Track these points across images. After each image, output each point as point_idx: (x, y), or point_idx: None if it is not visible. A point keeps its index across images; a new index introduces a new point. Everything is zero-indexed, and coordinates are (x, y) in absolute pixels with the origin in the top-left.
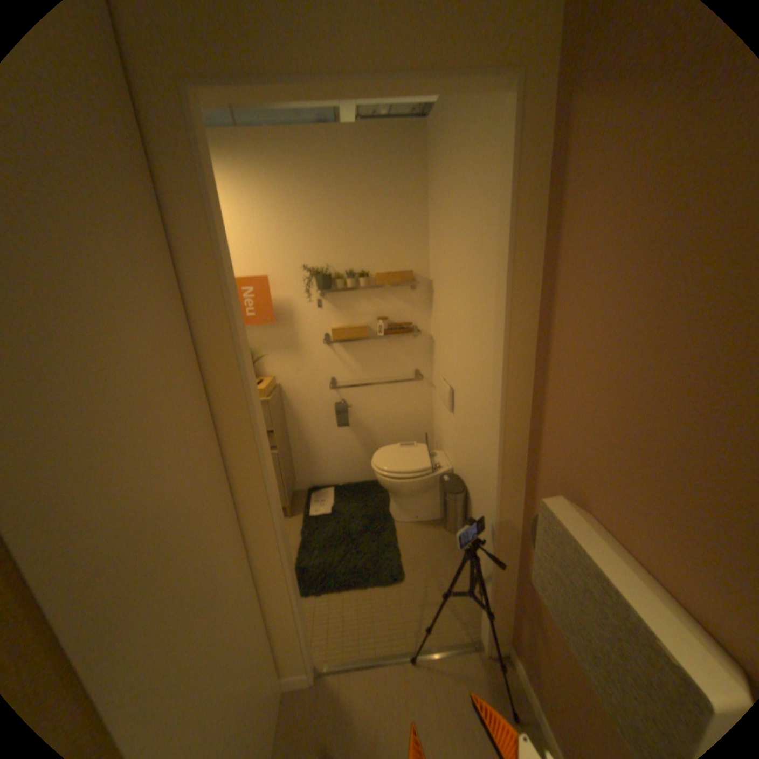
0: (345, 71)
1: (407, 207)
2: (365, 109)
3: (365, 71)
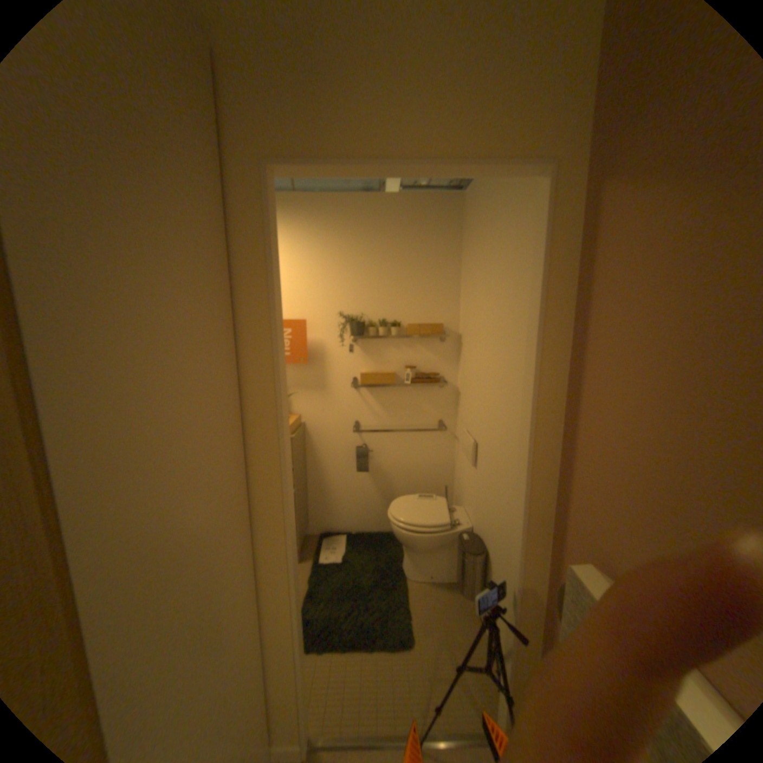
0: (400, 156)
1: (442, 266)
2: (410, 182)
3: (417, 157)
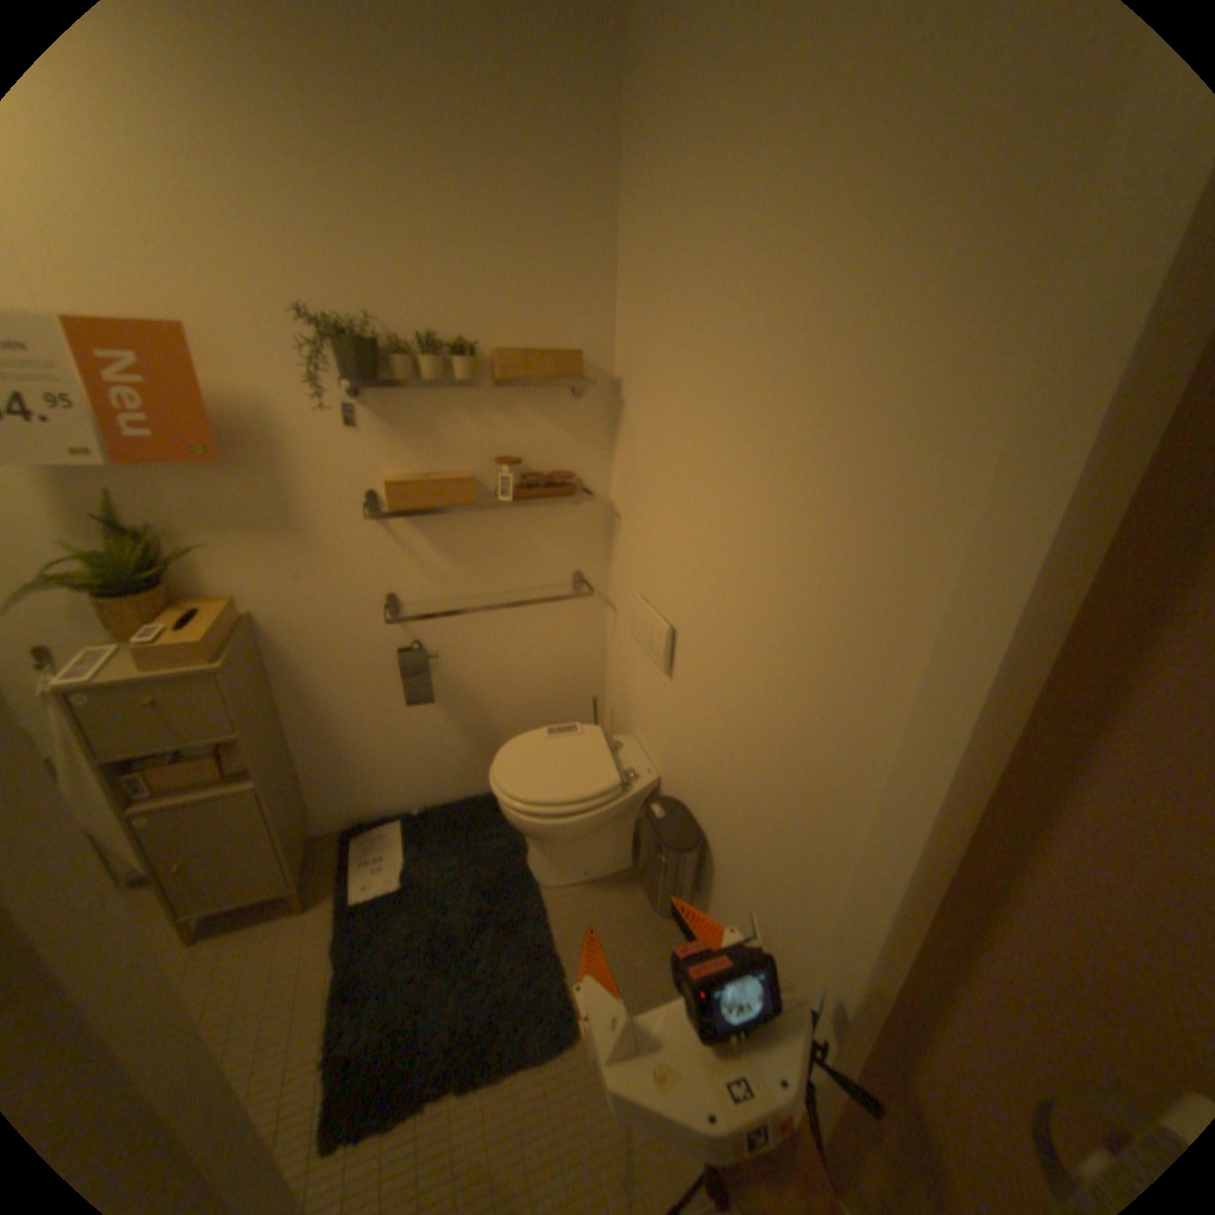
0: None
1: (570, 184)
2: None
3: None
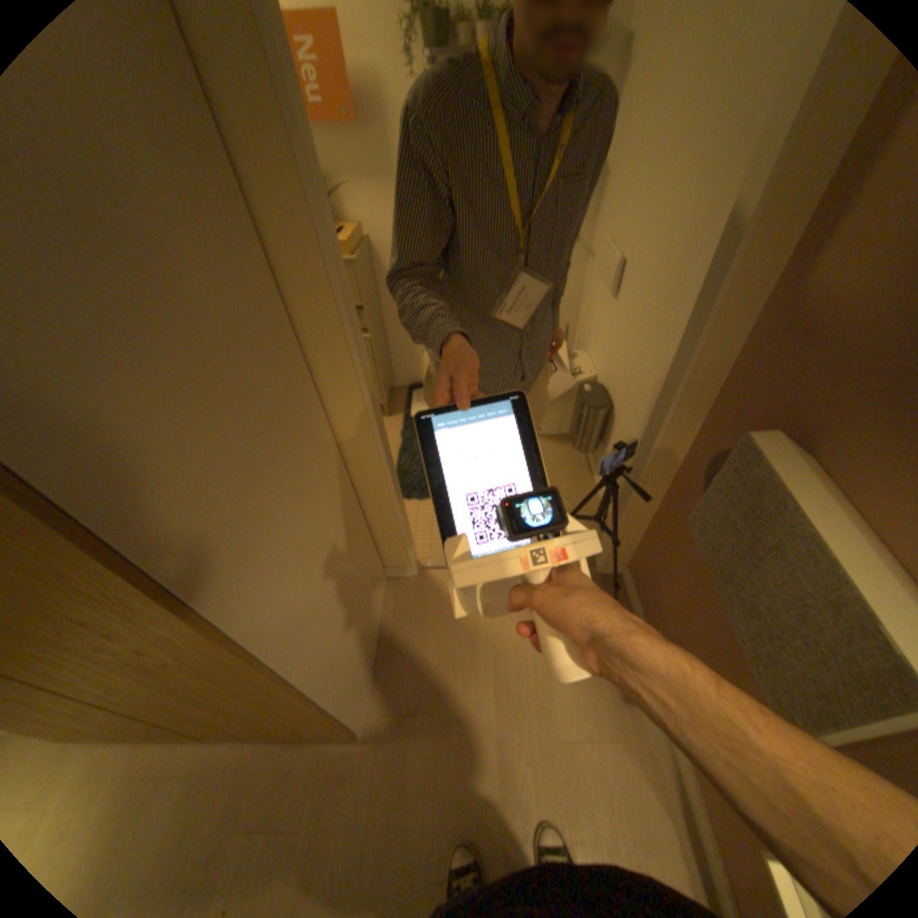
0: None
1: None
2: None
3: None
